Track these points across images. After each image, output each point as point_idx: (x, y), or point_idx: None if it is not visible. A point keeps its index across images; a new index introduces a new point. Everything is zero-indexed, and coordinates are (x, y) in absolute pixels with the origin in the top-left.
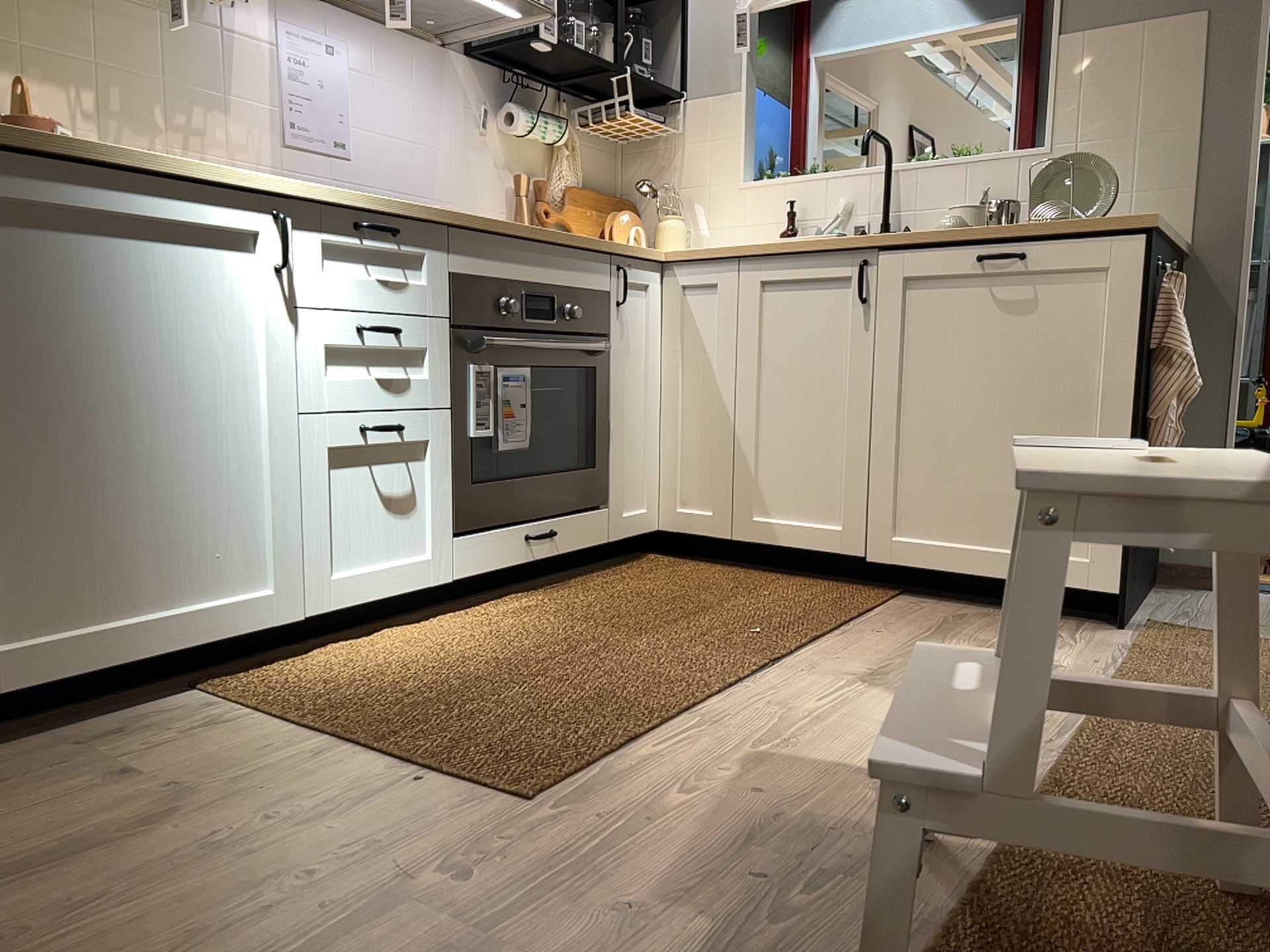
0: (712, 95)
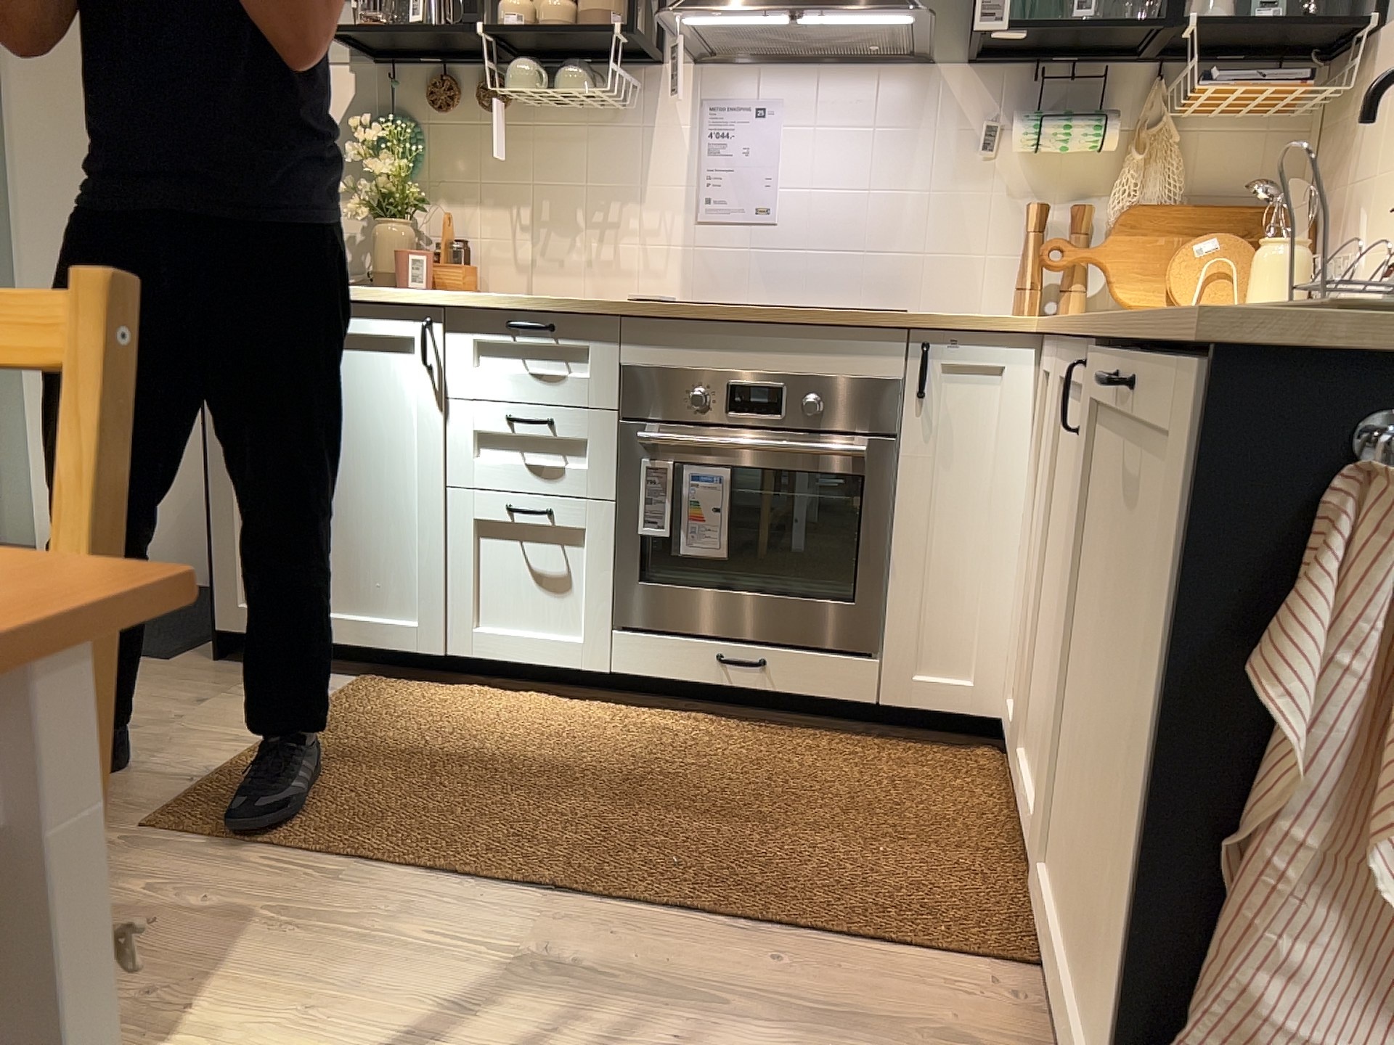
0: None
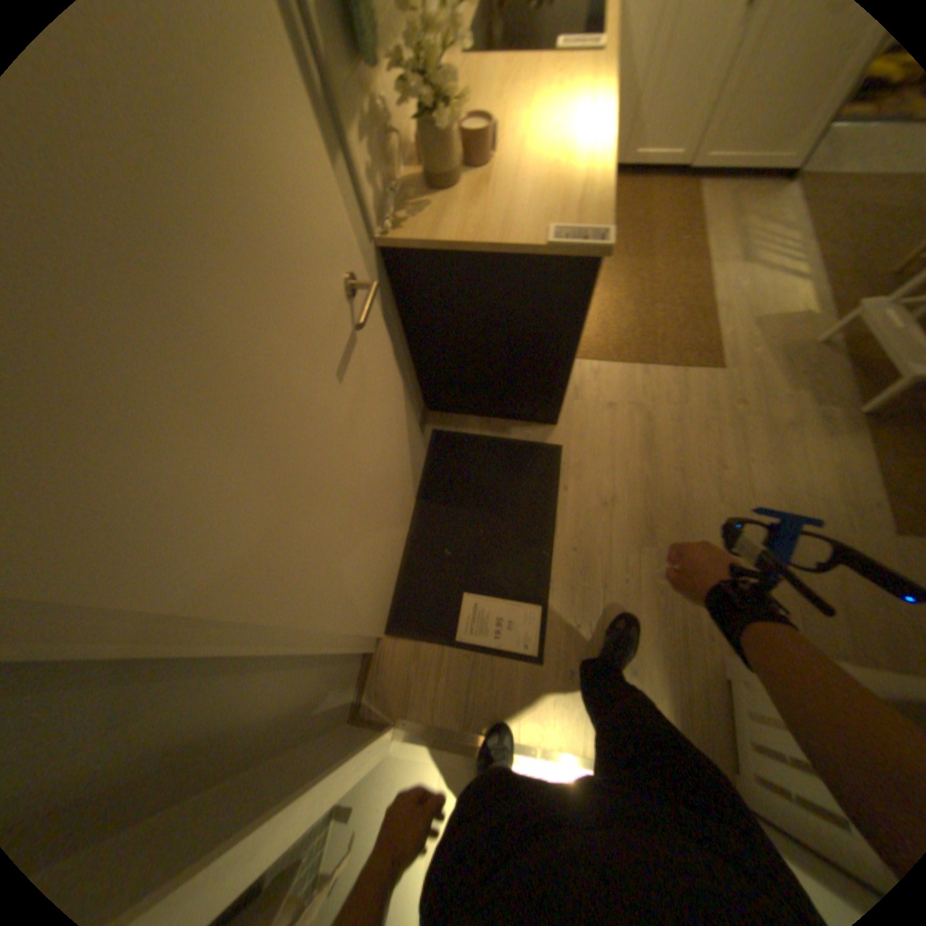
0: None
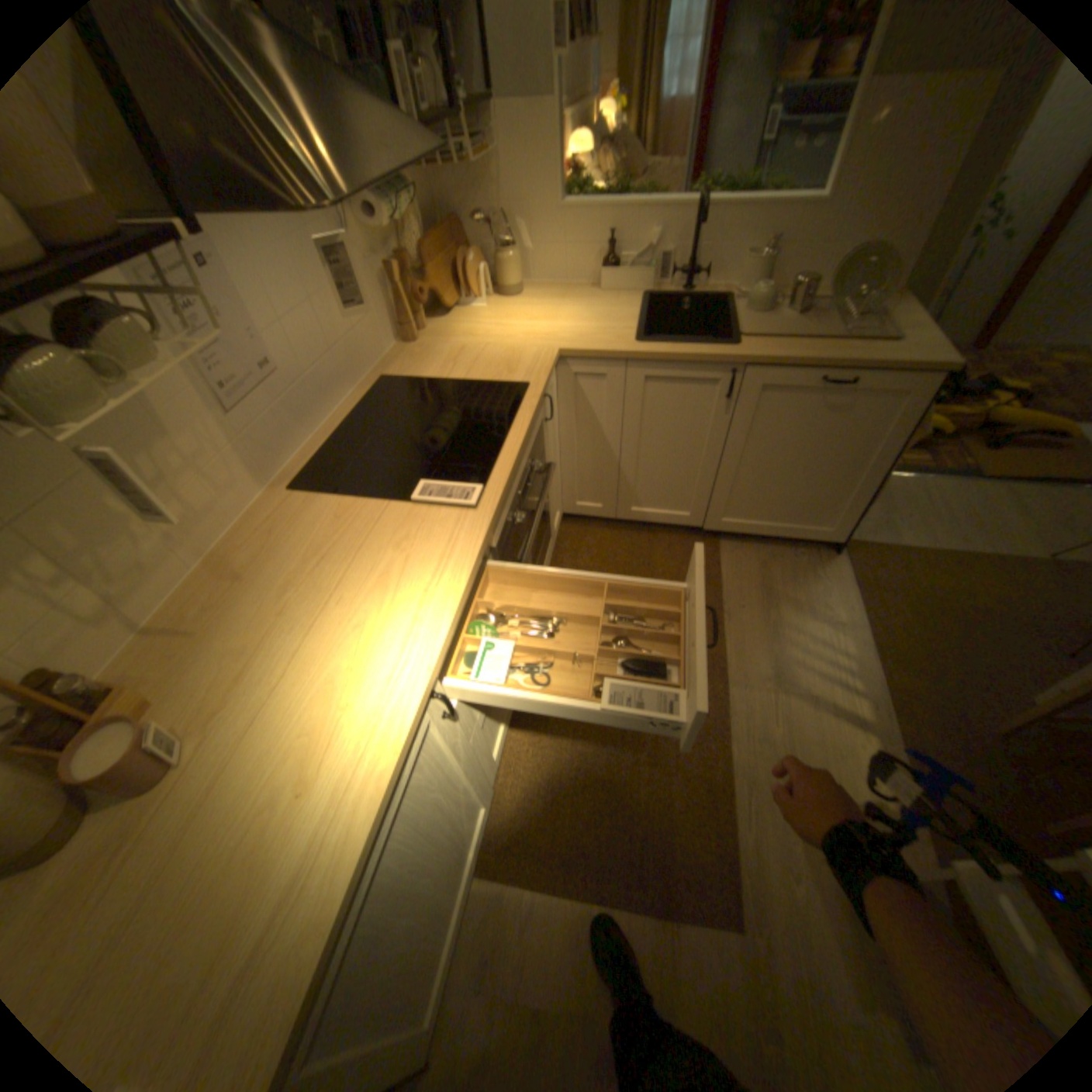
0: (520, 92)
